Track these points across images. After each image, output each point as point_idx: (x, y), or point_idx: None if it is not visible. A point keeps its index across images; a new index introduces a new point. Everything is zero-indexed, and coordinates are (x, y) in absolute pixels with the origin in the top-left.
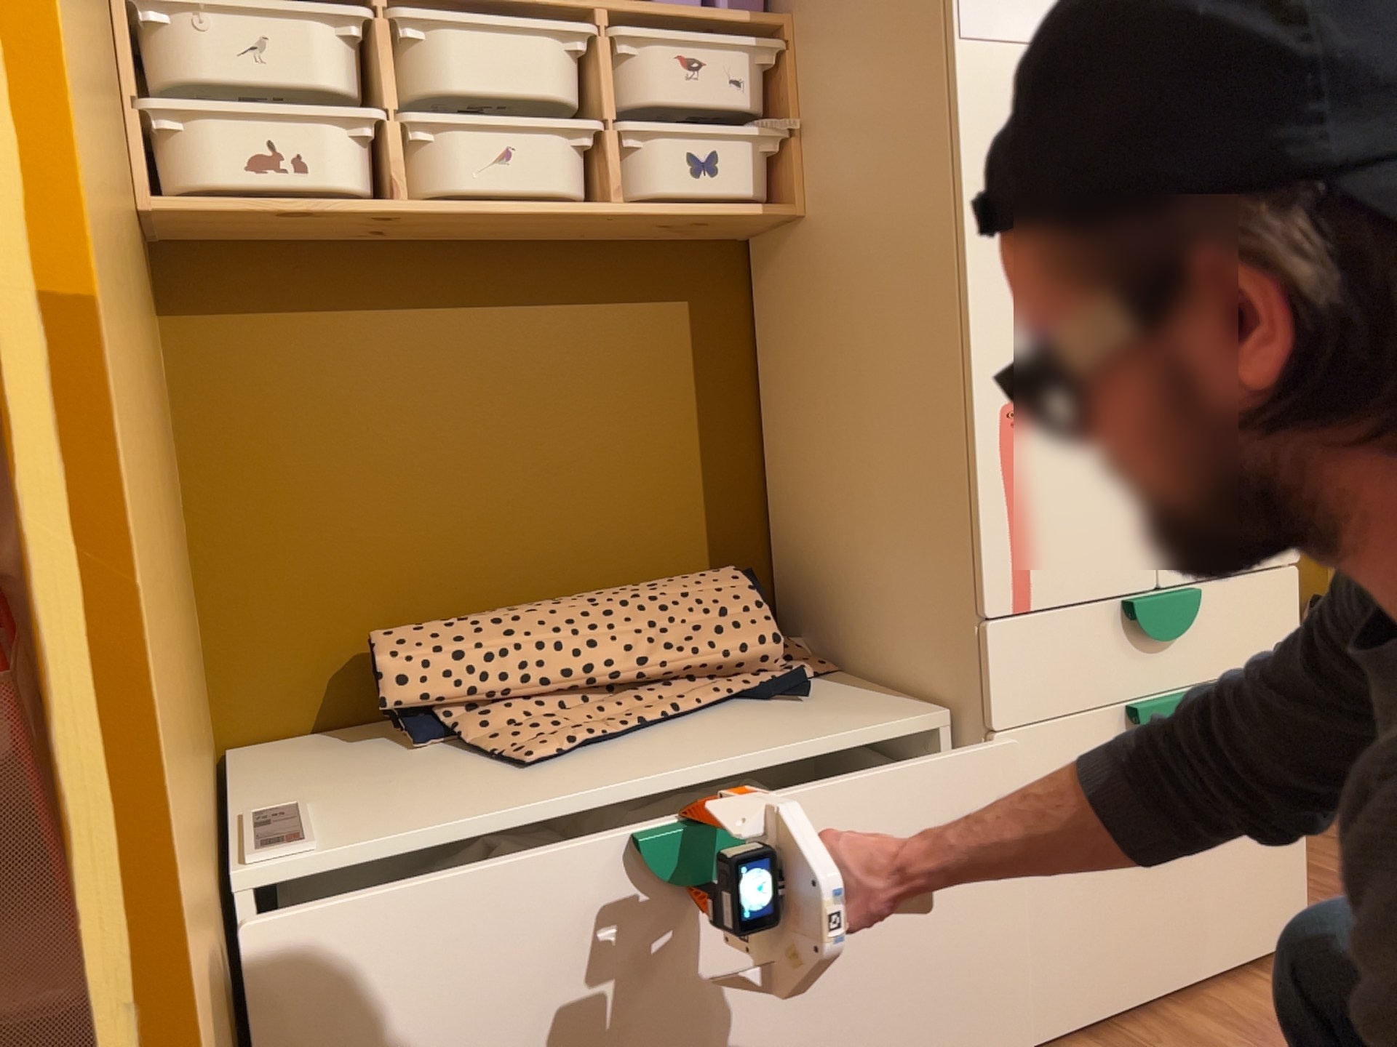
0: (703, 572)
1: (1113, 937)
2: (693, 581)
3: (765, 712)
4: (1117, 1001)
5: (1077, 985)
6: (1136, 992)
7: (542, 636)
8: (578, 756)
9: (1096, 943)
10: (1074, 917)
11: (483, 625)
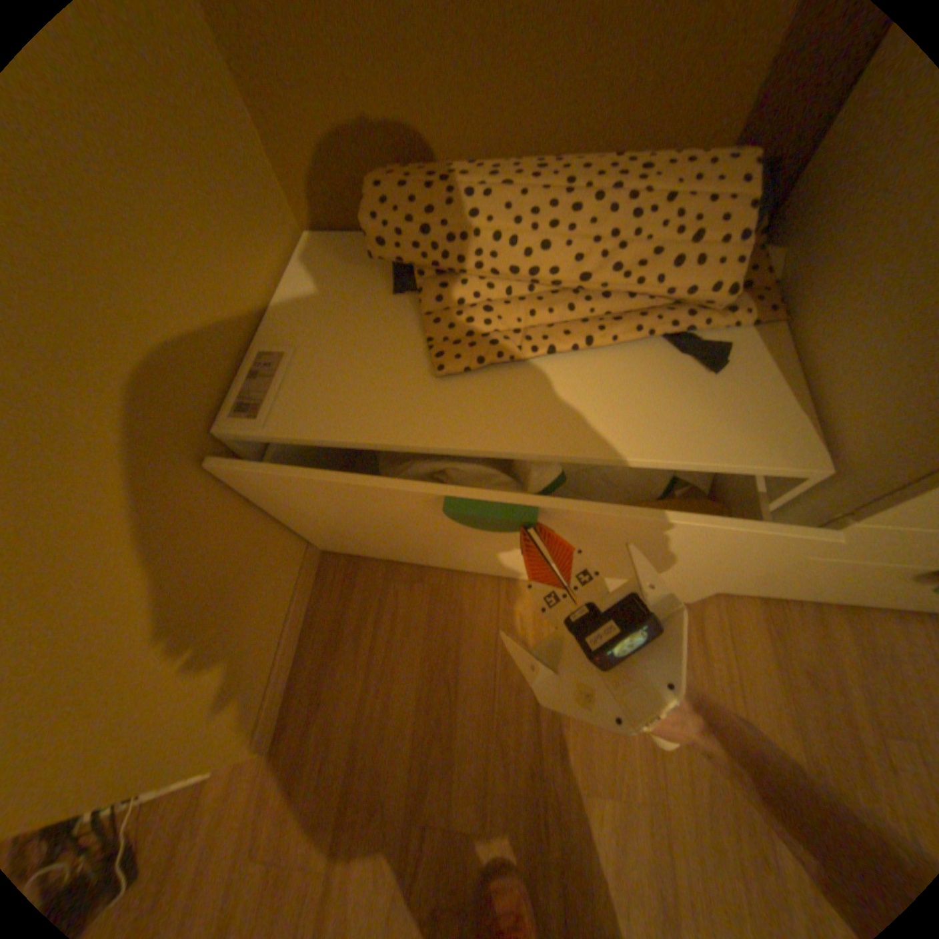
0: (713, 154)
1: (826, 587)
2: (693, 169)
3: (663, 371)
4: (794, 596)
5: (772, 589)
6: (814, 598)
7: (502, 220)
8: (480, 372)
9: (808, 586)
10: (803, 579)
11: (455, 191)
